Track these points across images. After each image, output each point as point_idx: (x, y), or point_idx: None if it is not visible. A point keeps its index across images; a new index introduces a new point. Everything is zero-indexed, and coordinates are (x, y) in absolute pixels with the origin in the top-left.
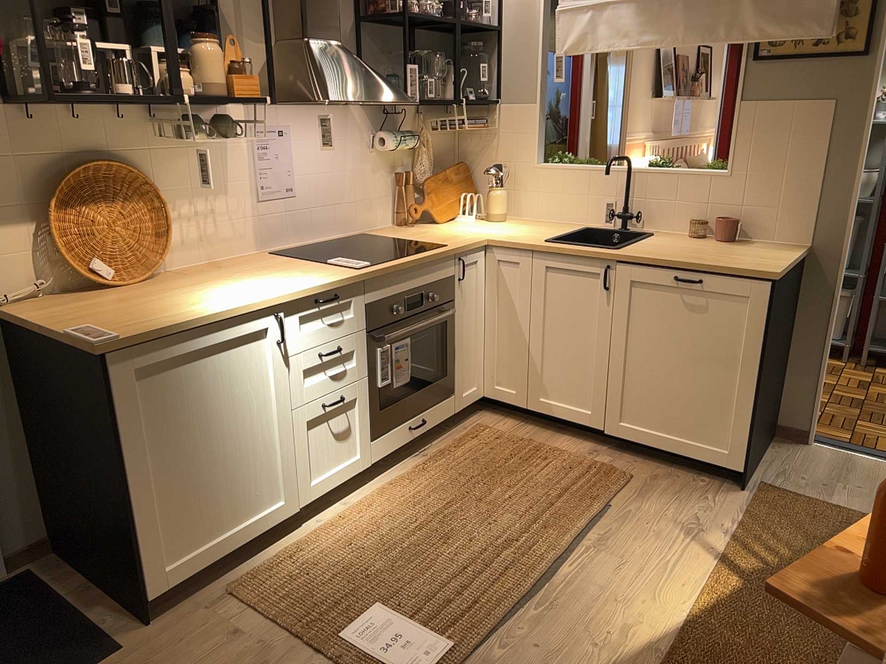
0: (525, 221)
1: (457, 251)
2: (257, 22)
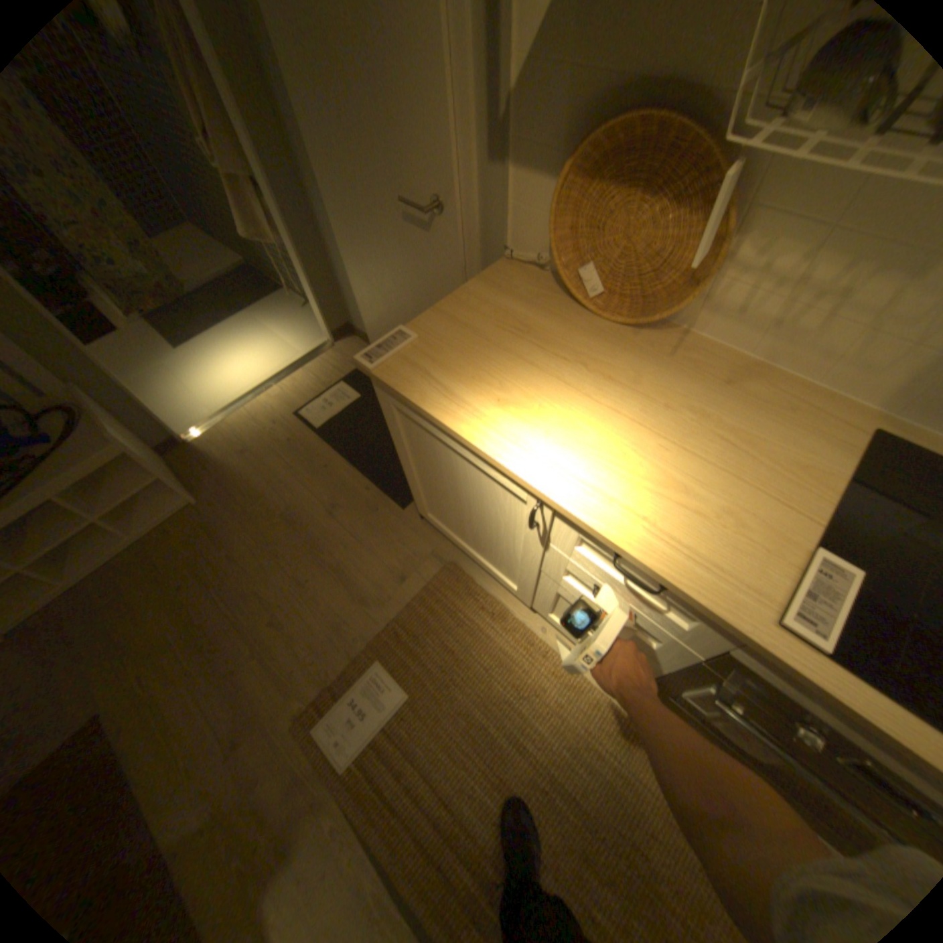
0: None
1: None
2: None
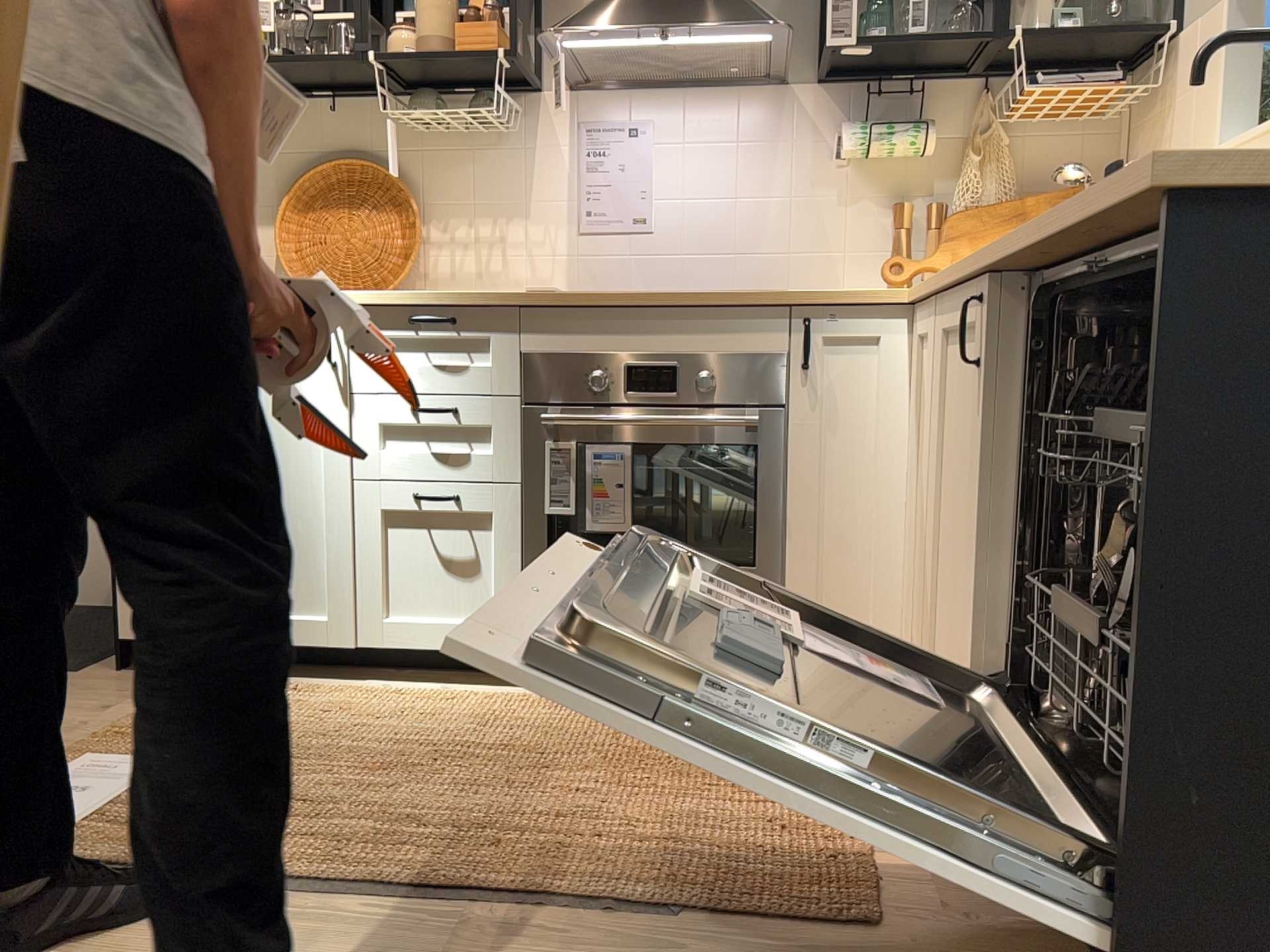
0: None
1: (787, 299)
2: None
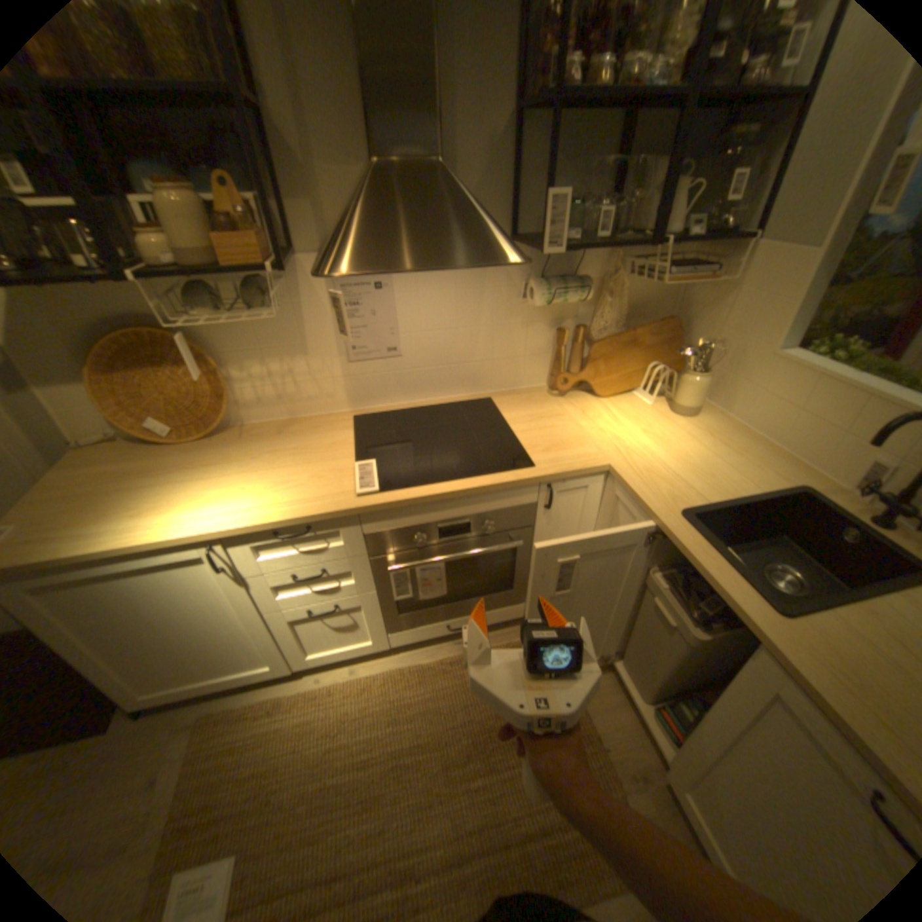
0: (725, 423)
1: (538, 480)
2: (334, 131)
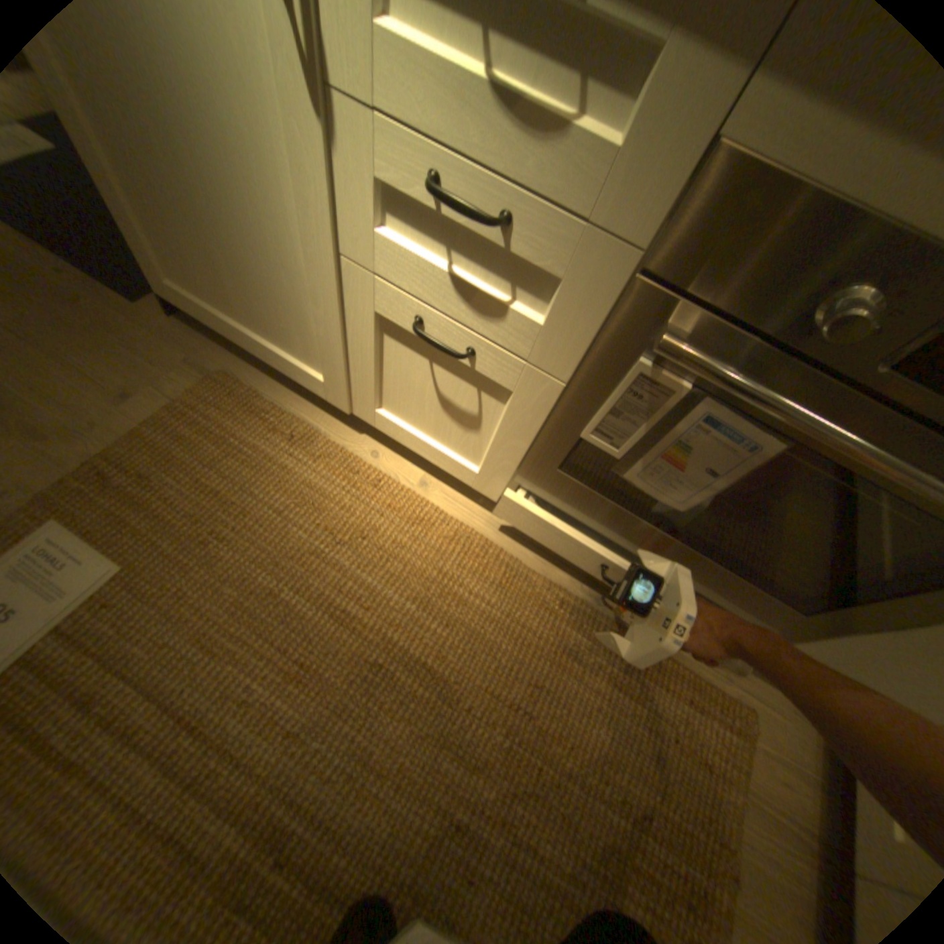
0: None
1: None
2: None
